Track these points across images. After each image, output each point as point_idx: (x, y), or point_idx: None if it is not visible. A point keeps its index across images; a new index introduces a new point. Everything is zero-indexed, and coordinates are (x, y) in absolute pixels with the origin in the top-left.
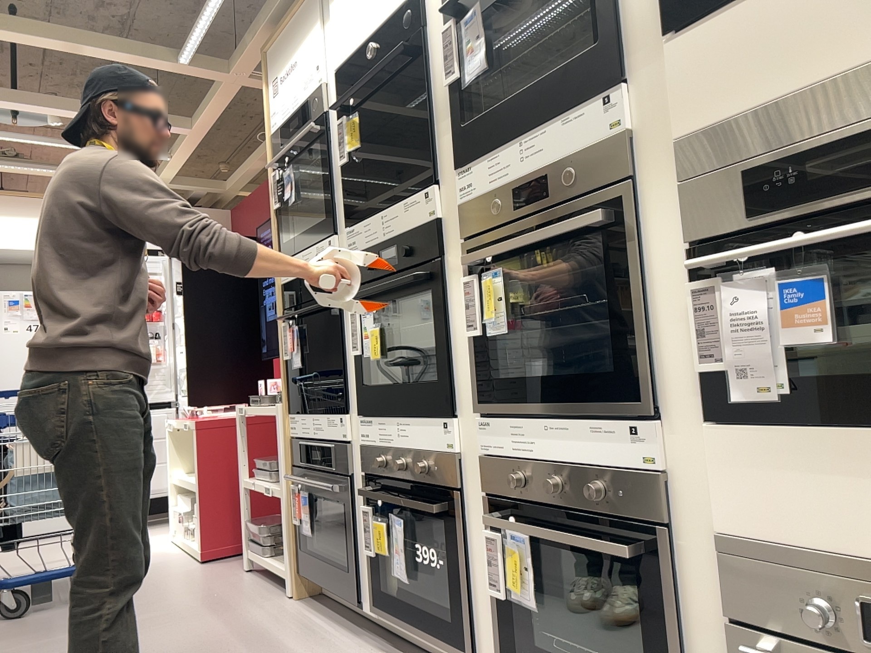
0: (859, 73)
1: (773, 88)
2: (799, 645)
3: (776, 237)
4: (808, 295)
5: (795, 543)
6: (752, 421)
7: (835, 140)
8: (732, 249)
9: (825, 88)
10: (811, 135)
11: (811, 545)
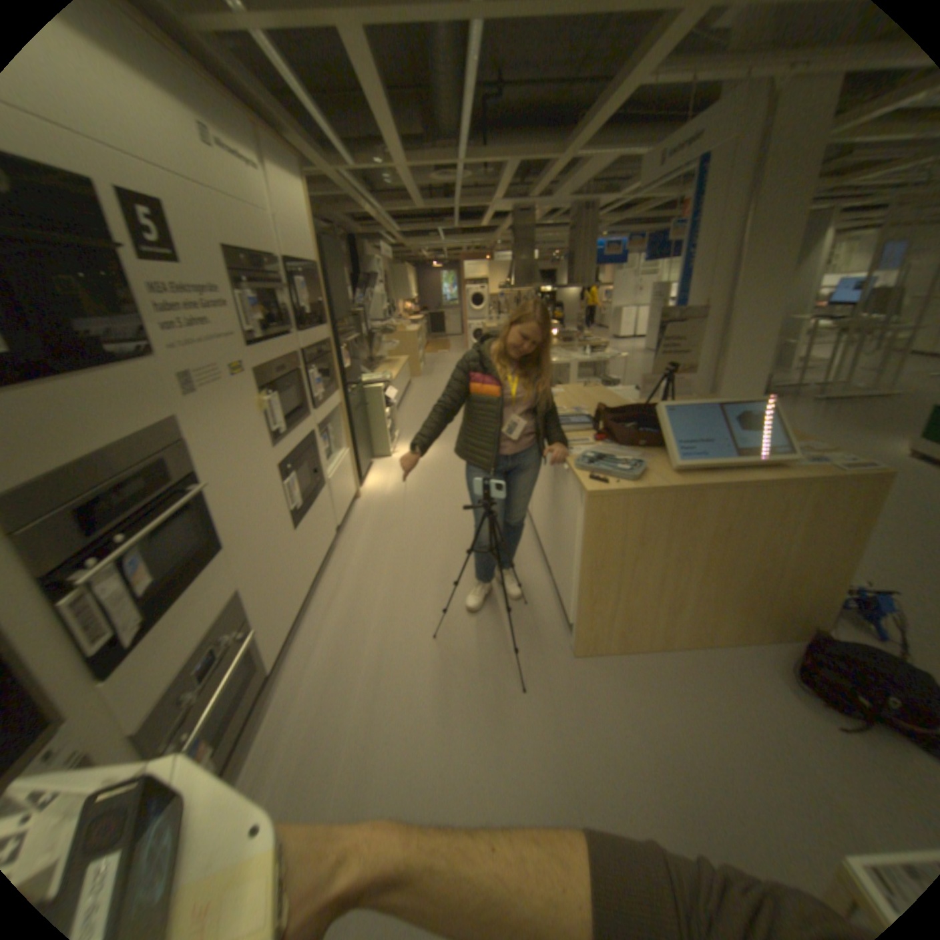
0: (105, 447)
1: (76, 454)
2: (173, 734)
3: (95, 546)
4: (128, 568)
5: (164, 690)
6: (126, 655)
7: (106, 483)
8: (81, 564)
9: (89, 453)
10: (107, 482)
11: (169, 682)
